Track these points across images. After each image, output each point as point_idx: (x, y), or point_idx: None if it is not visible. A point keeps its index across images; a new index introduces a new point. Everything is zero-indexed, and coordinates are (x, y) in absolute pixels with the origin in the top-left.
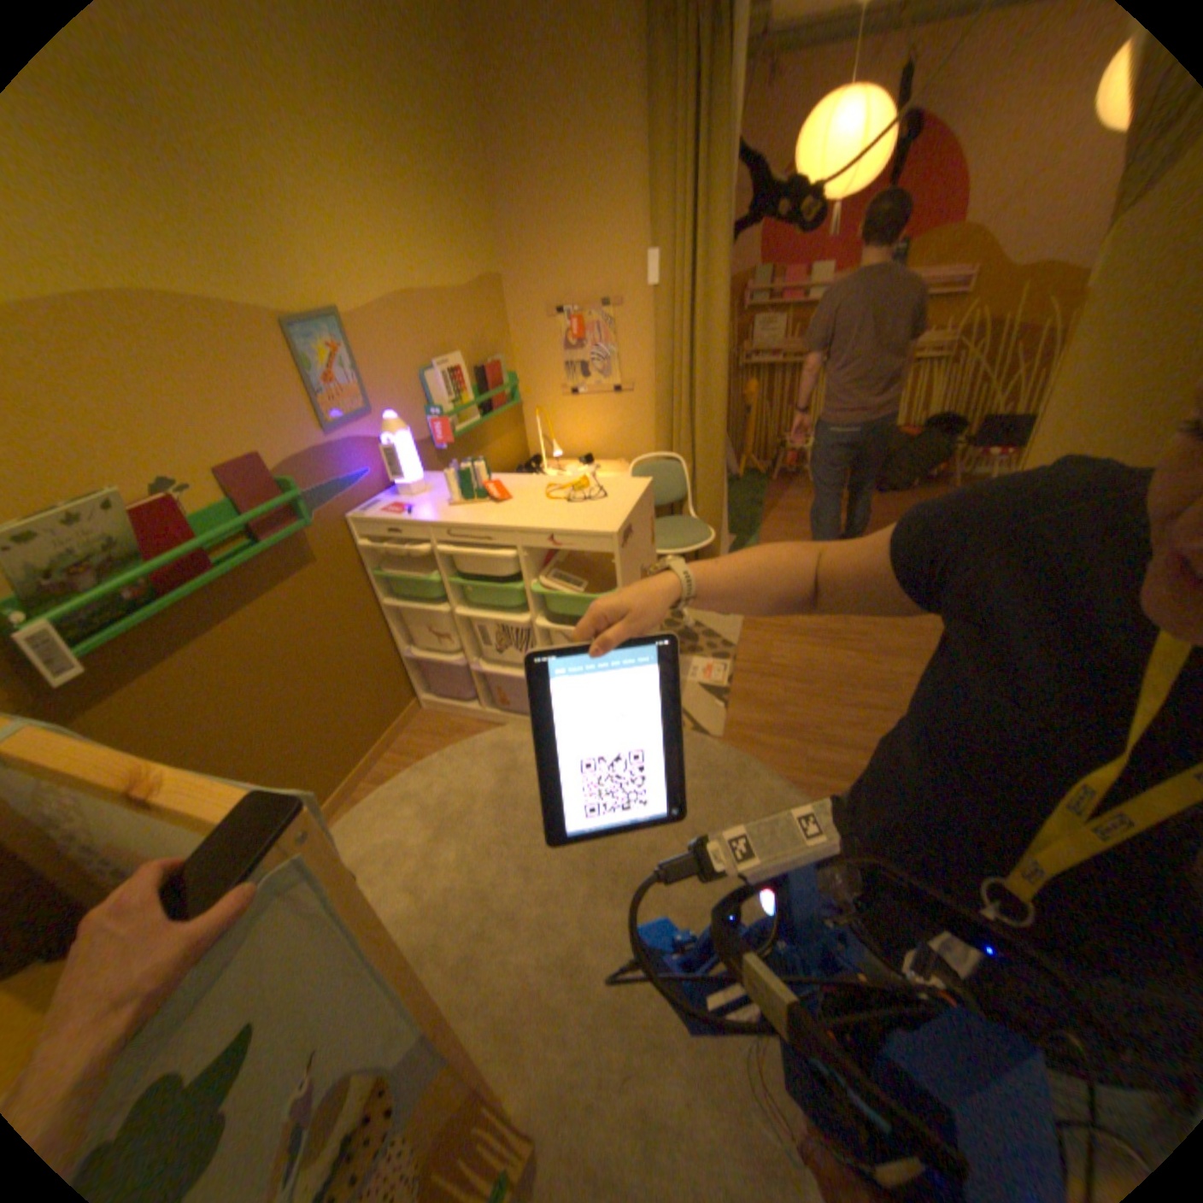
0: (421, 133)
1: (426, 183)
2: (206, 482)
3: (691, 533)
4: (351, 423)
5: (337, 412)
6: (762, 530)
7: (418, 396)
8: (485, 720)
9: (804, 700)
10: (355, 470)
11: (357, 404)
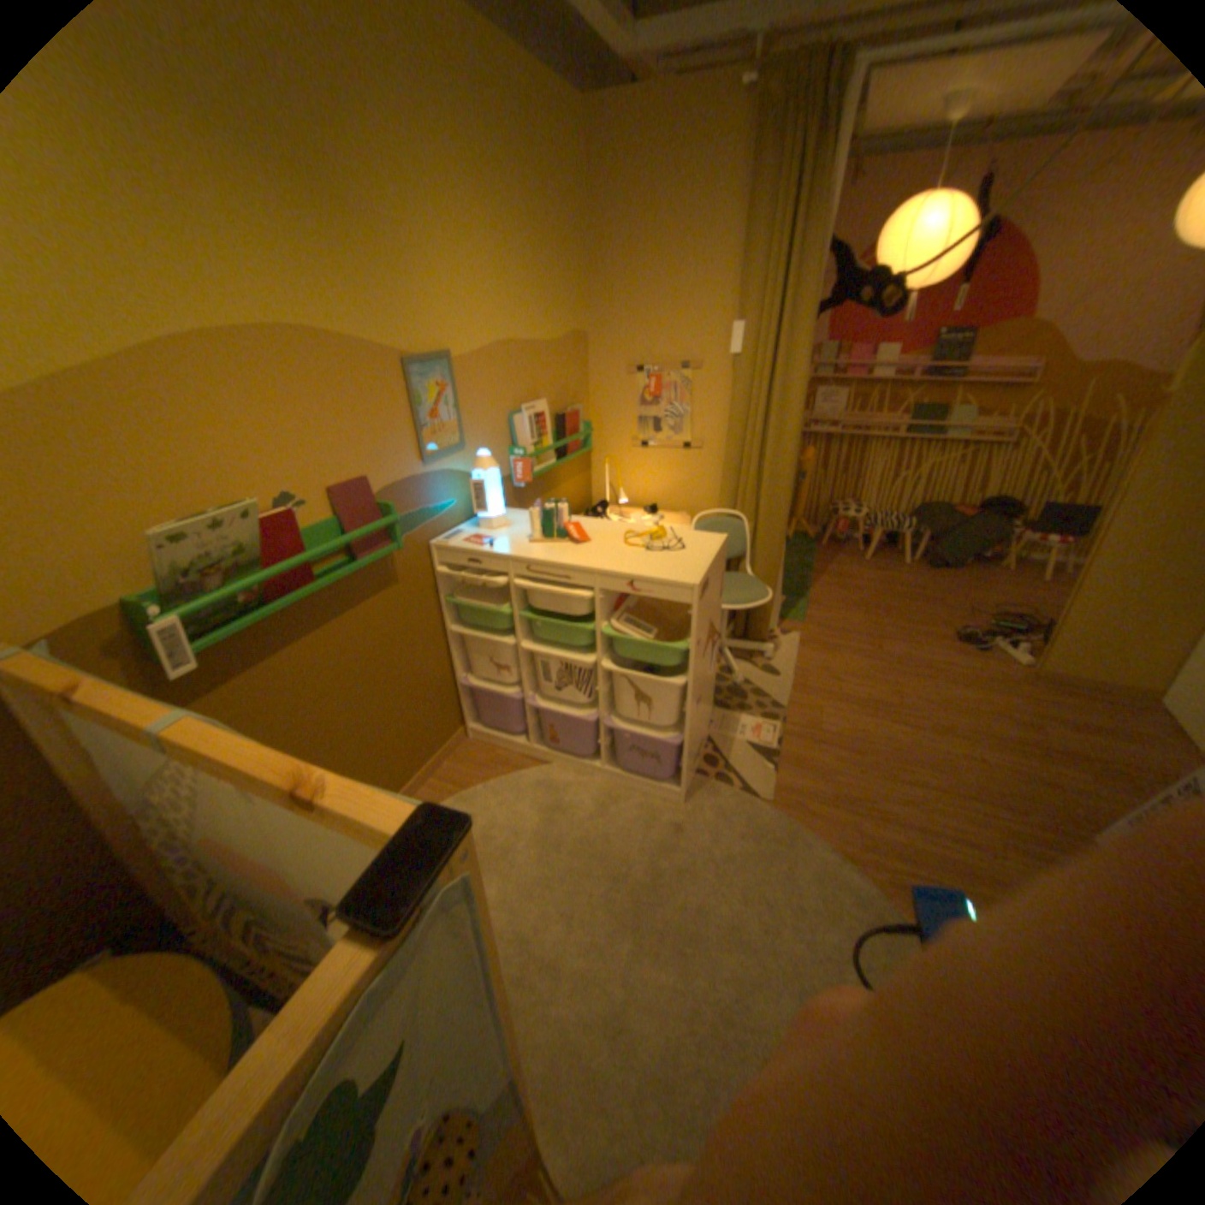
0: (540, 204)
1: (538, 248)
2: (321, 499)
3: (750, 590)
4: (448, 456)
5: (437, 445)
6: (813, 593)
7: (506, 436)
8: (531, 756)
9: (859, 772)
10: (444, 500)
11: (455, 439)
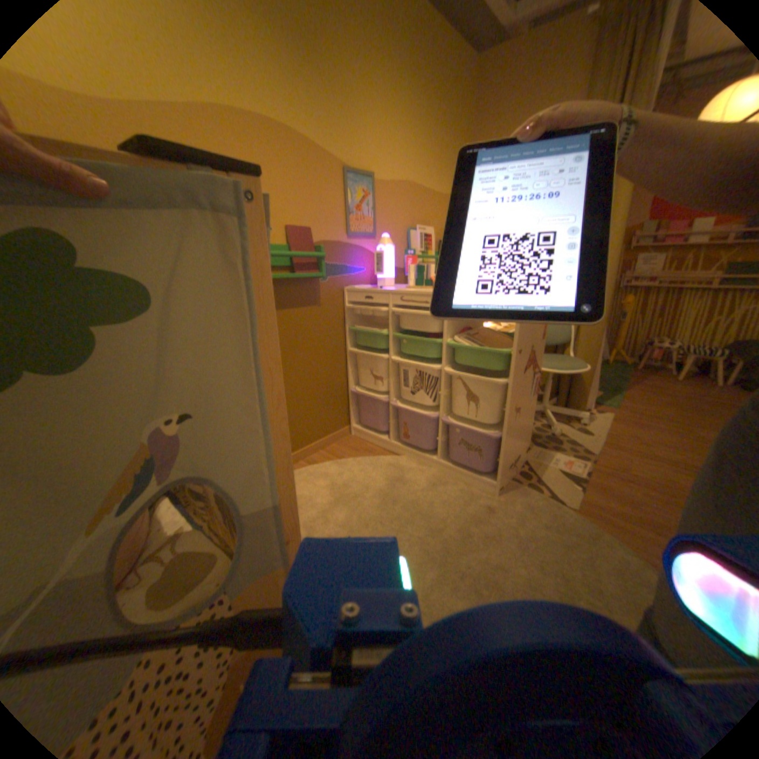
0: (443, 107)
1: (439, 132)
2: (280, 231)
3: (571, 362)
4: (363, 238)
5: (357, 228)
6: (627, 394)
7: (403, 241)
8: (389, 449)
9: (665, 507)
10: (357, 265)
11: (369, 229)
